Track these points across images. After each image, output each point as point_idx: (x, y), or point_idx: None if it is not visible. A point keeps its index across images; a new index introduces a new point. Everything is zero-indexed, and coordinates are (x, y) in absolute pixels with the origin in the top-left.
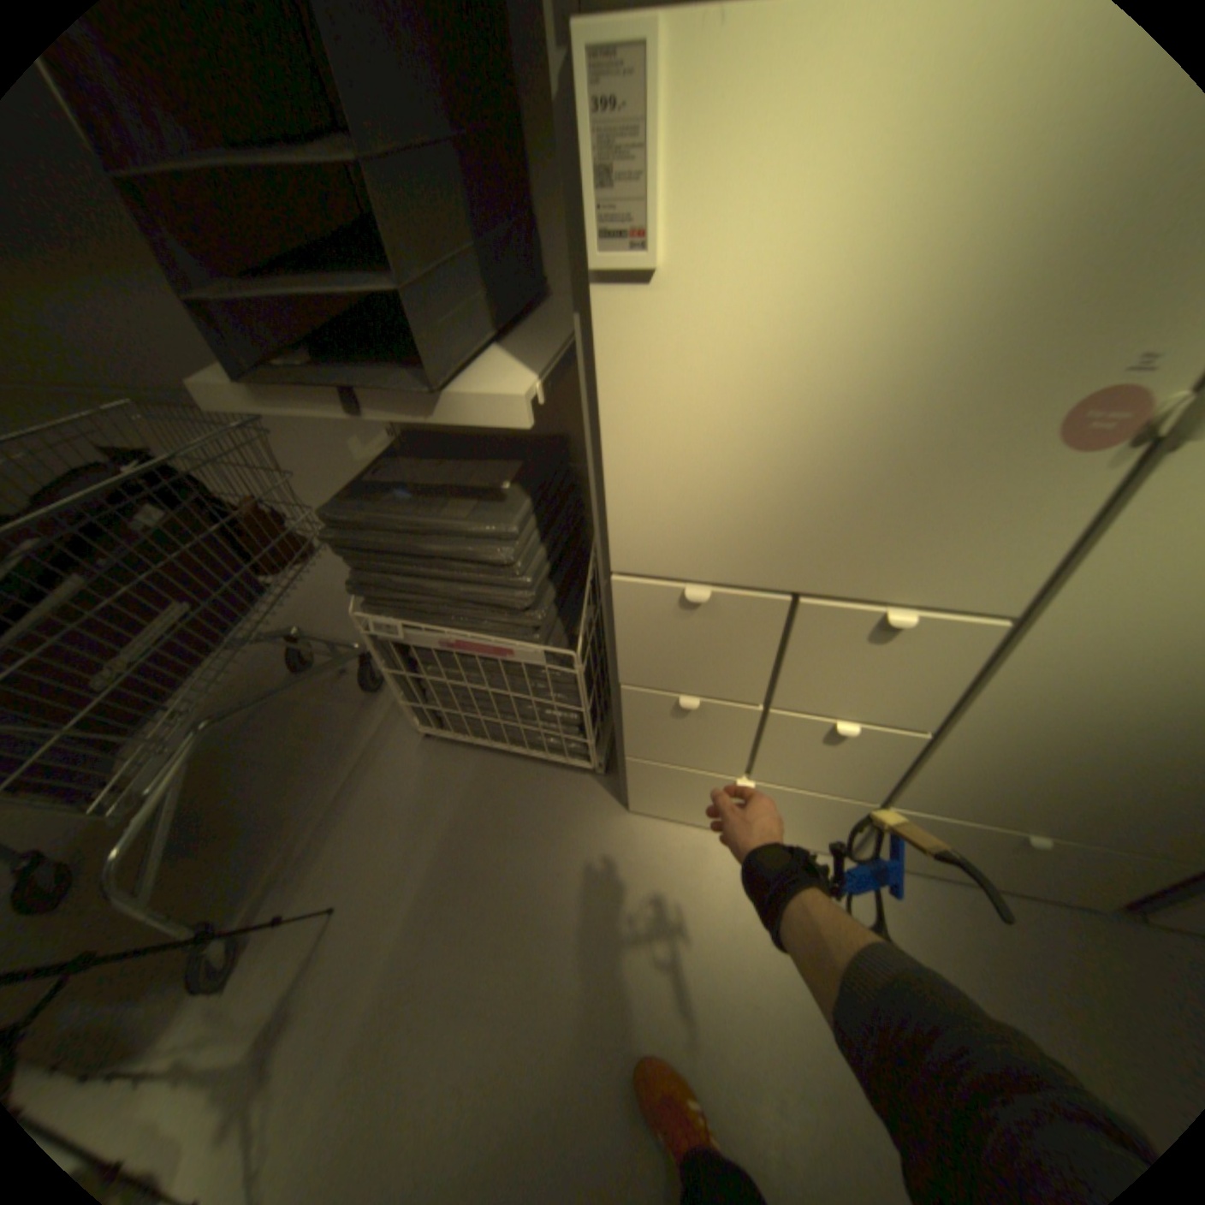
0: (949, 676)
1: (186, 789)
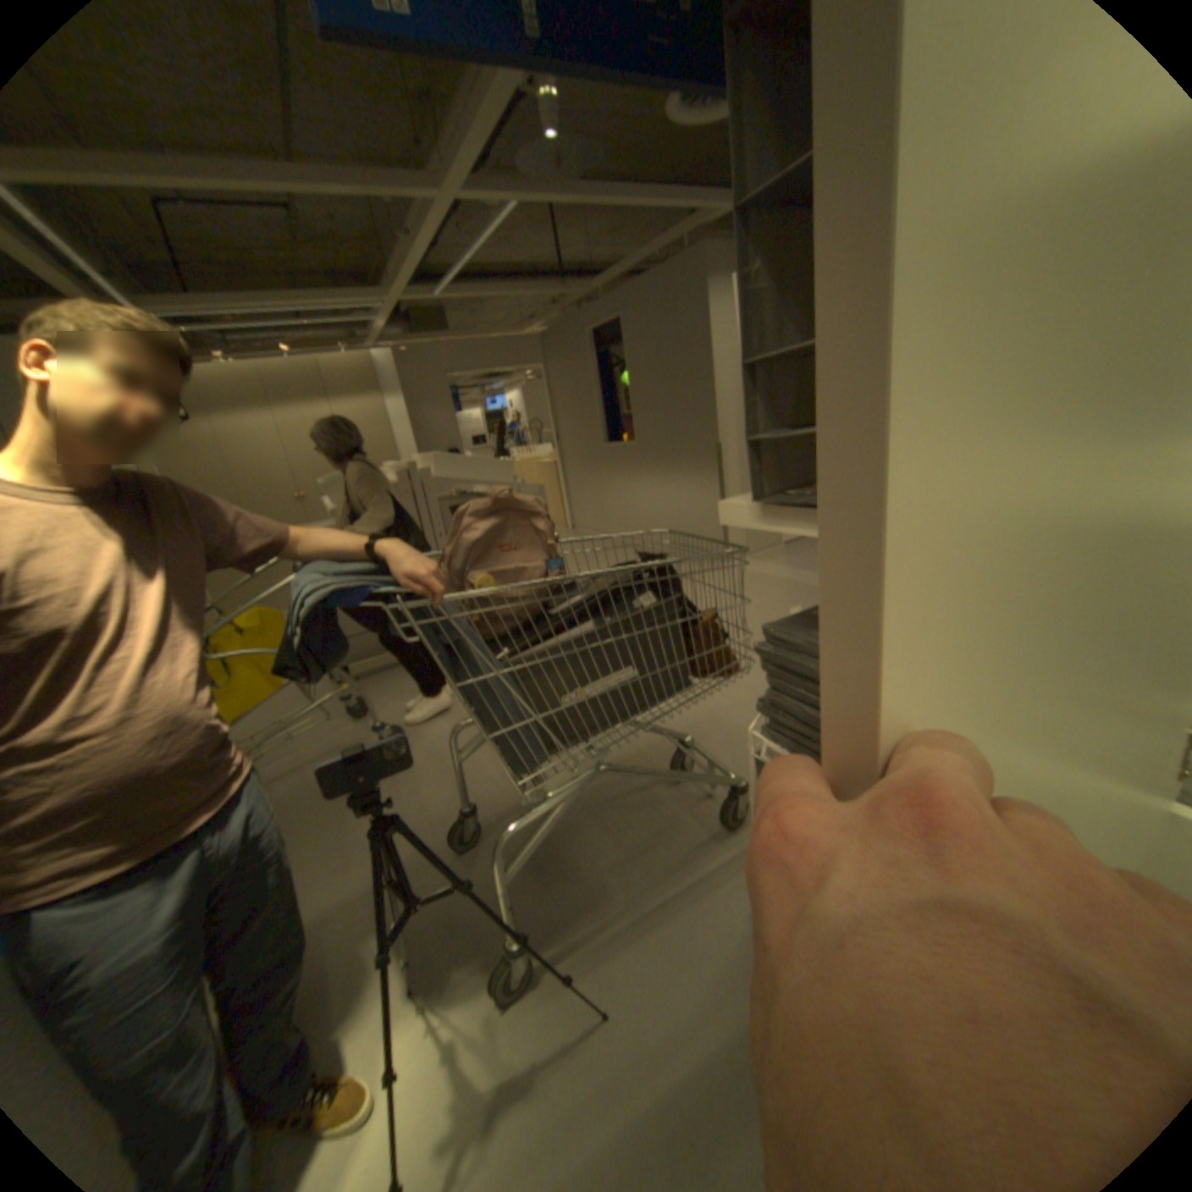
0: None
1: (560, 825)
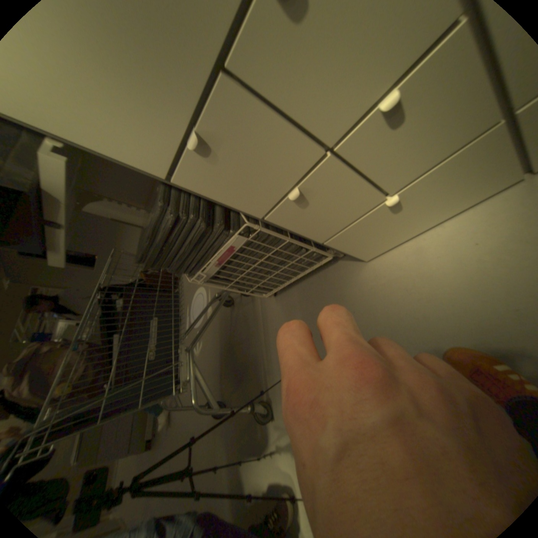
0: None
1: (232, 363)
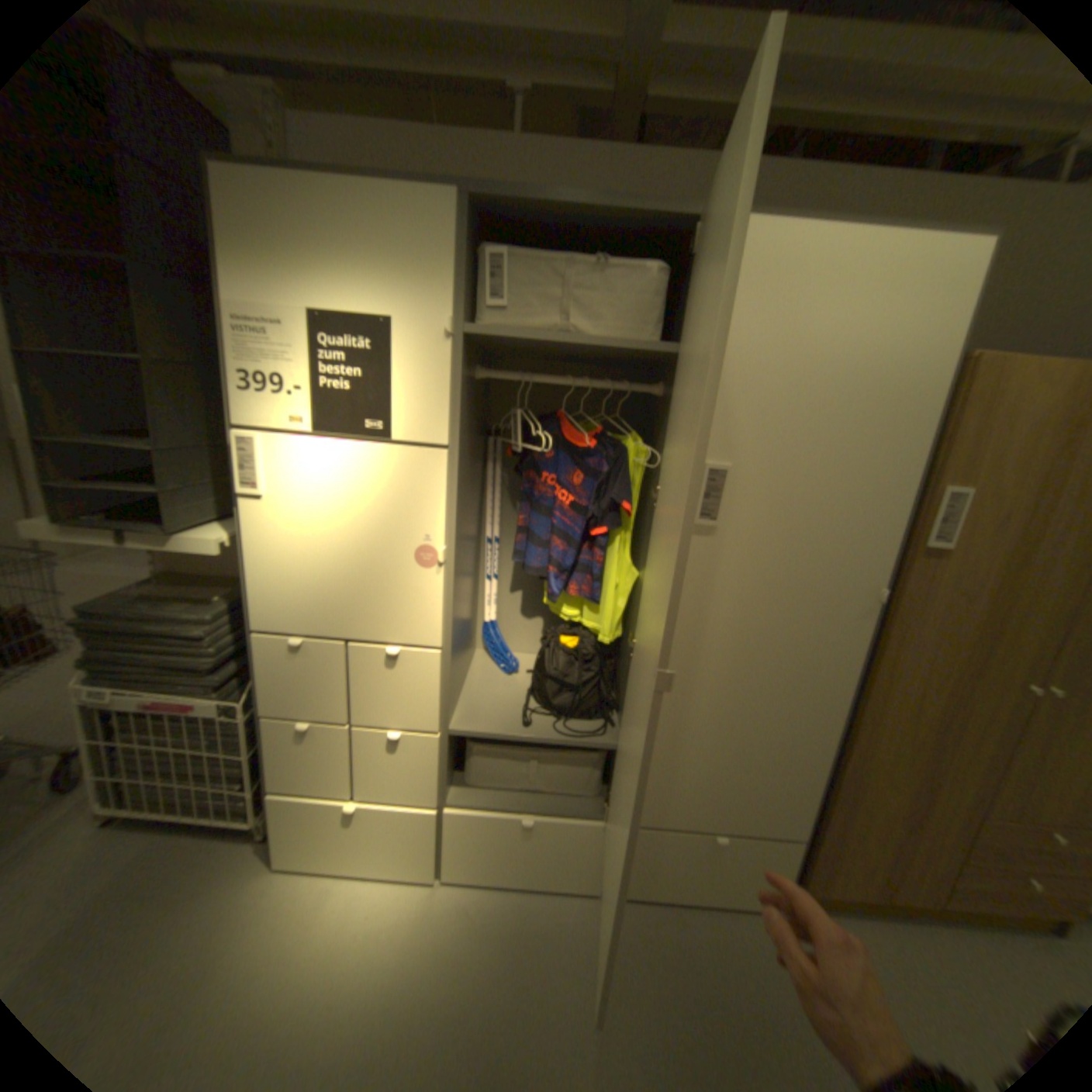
0: (430, 687)
1: None
